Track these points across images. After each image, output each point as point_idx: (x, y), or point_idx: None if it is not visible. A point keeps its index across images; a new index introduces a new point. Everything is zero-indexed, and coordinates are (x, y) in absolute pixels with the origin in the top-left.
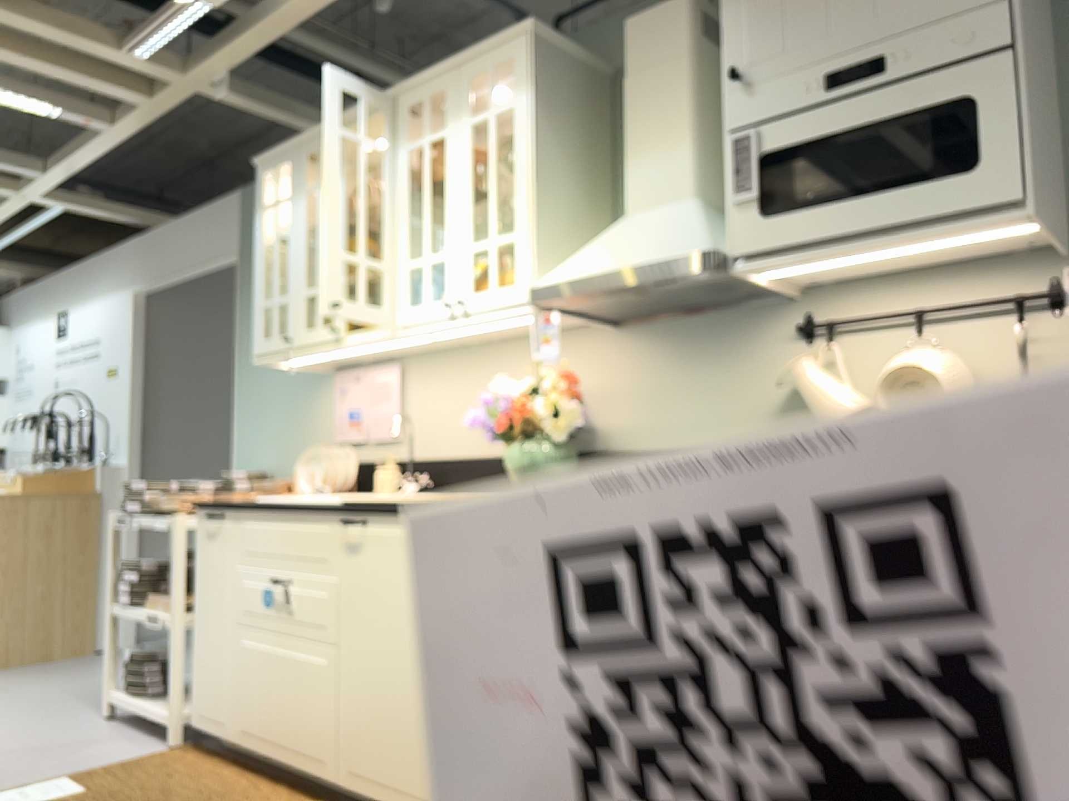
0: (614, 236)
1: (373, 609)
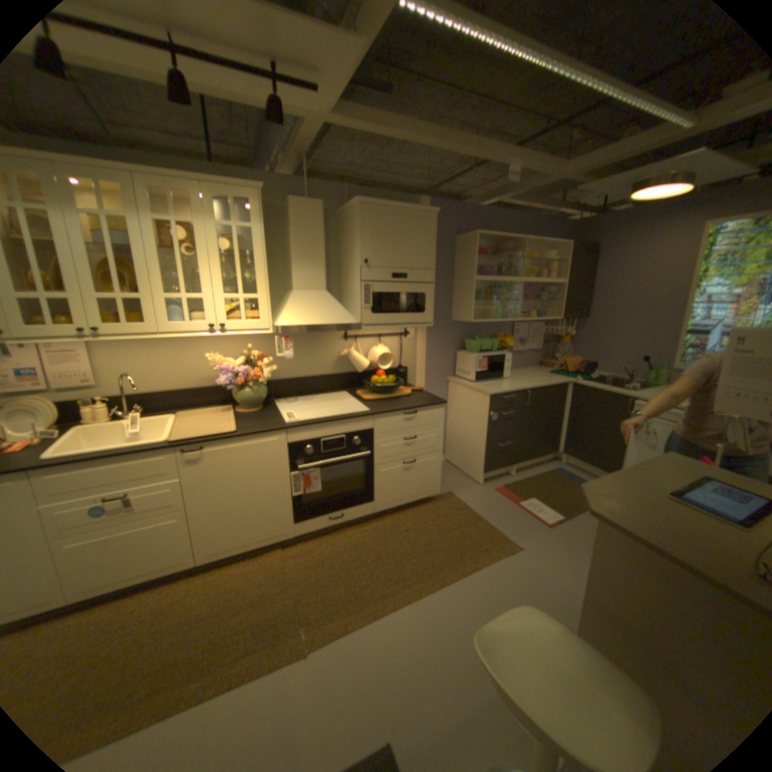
0: (301, 302)
1: (216, 484)
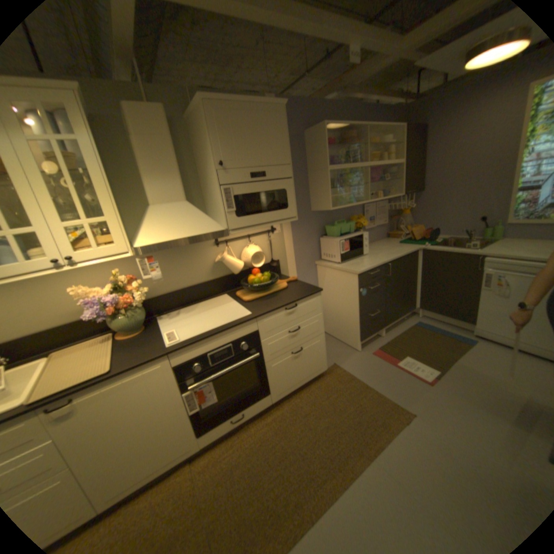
0: (160, 217)
1: (99, 430)
